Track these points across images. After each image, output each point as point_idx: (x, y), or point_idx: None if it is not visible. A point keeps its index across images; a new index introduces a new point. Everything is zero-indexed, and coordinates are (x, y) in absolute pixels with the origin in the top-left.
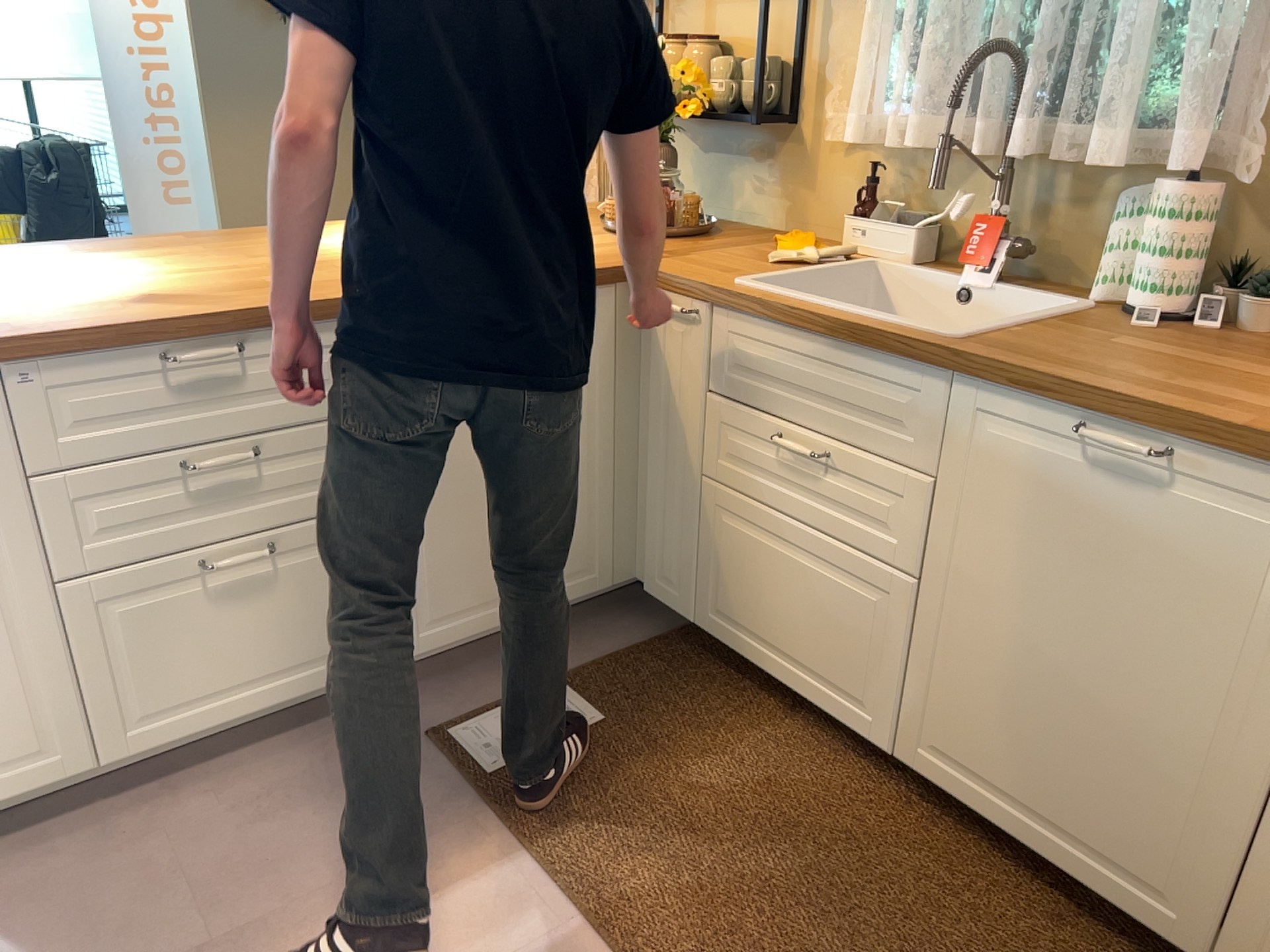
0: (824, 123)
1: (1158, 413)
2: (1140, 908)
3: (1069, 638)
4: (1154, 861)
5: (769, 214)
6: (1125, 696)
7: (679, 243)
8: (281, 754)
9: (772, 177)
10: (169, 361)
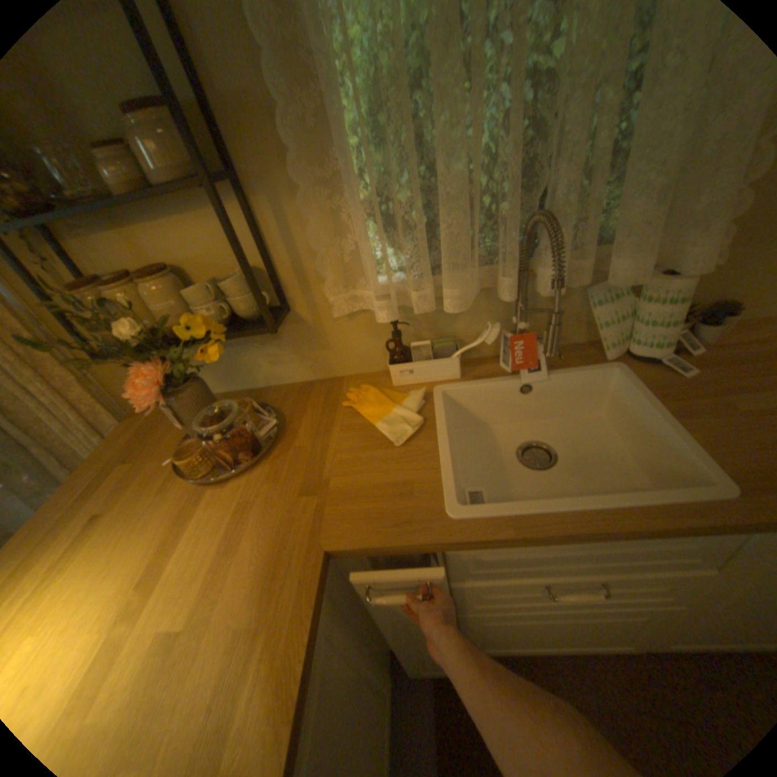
0: (319, 299)
1: None
2: None
3: None
4: None
5: (295, 372)
6: None
7: (287, 459)
8: None
9: (285, 348)
10: None
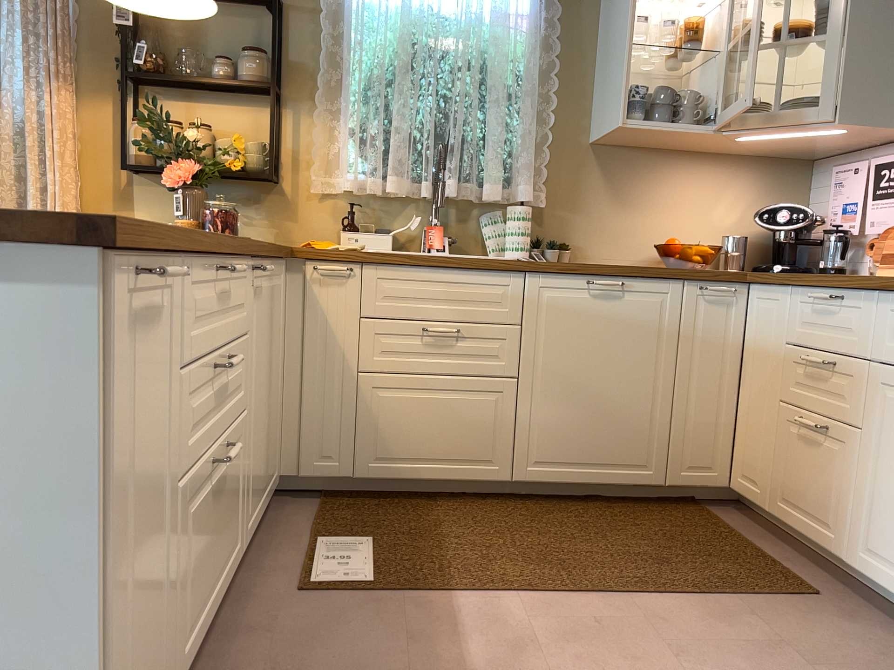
0: (303, 182)
1: (618, 268)
2: (639, 478)
3: (595, 373)
4: (642, 453)
5: (261, 237)
6: (621, 388)
7: None
8: (227, 654)
9: (262, 214)
10: (224, 272)
